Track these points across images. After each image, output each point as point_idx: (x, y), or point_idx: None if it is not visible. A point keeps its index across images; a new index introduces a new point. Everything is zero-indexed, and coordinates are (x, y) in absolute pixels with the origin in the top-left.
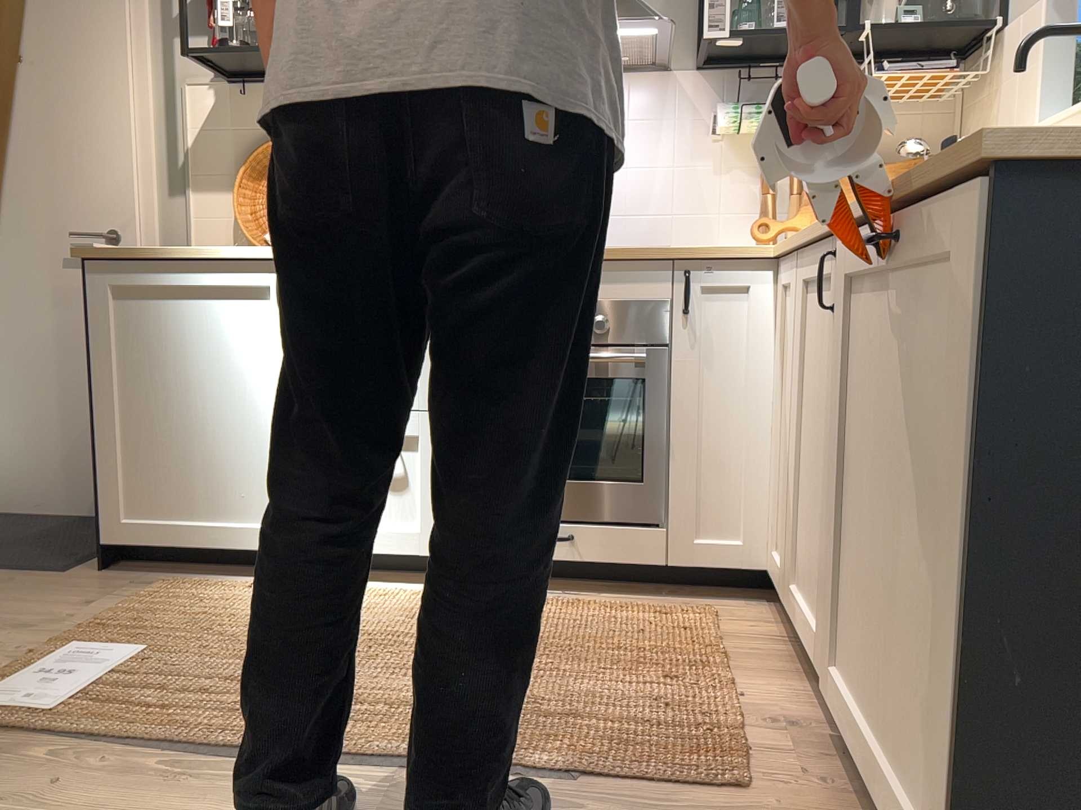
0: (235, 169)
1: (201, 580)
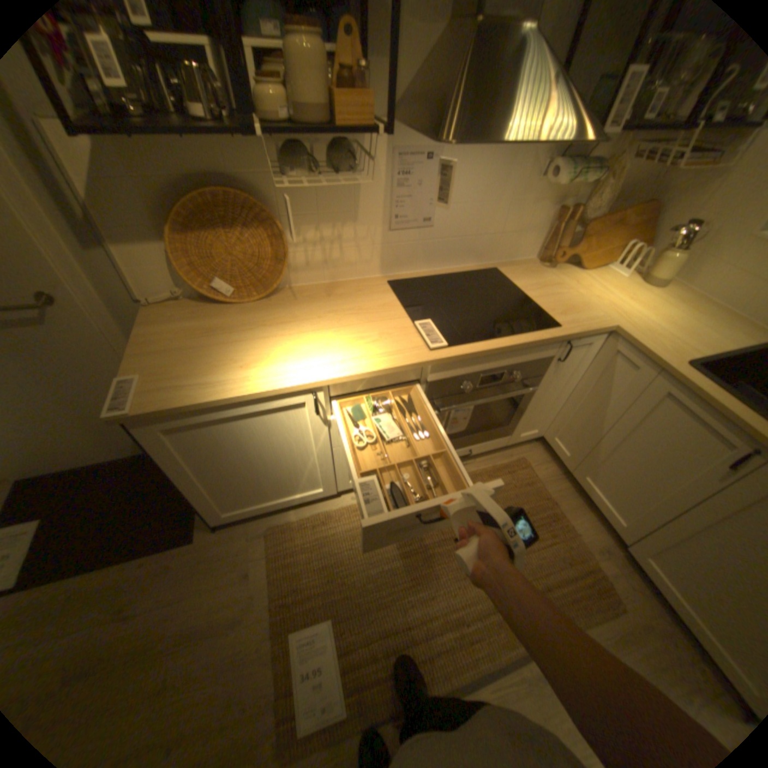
0: (151, 217)
1: (284, 520)
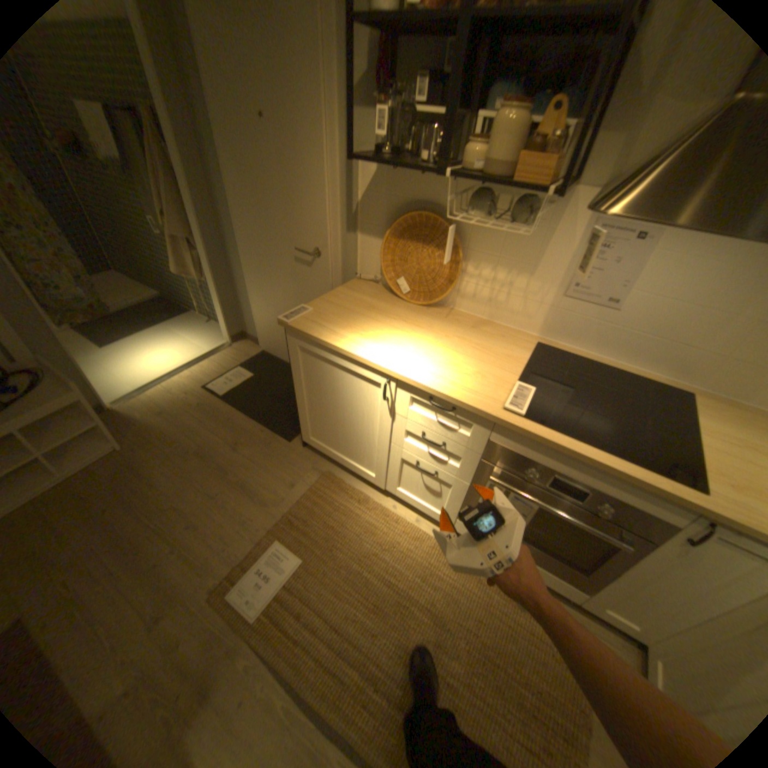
0: (386, 224)
1: (340, 478)
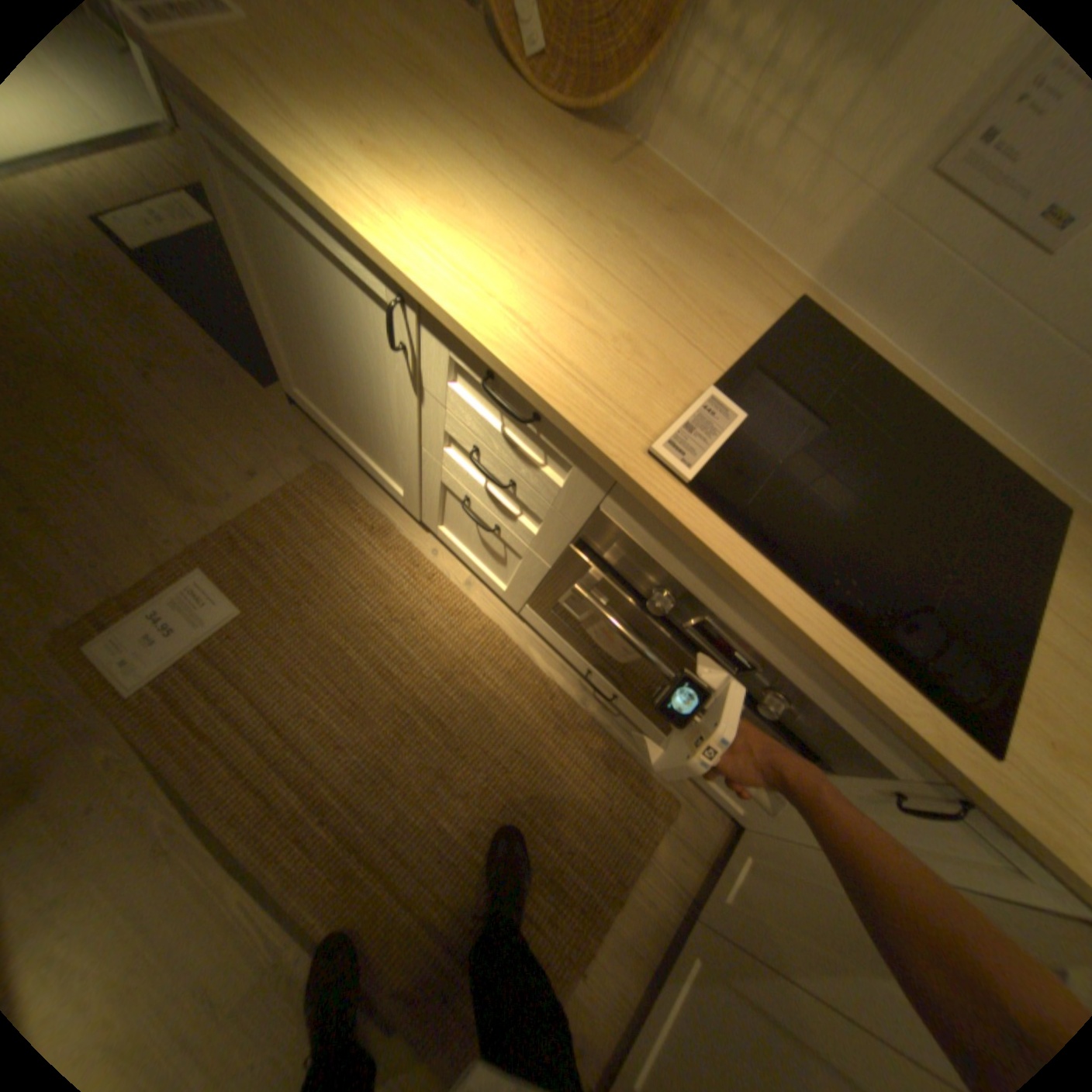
0: None
1: (349, 481)
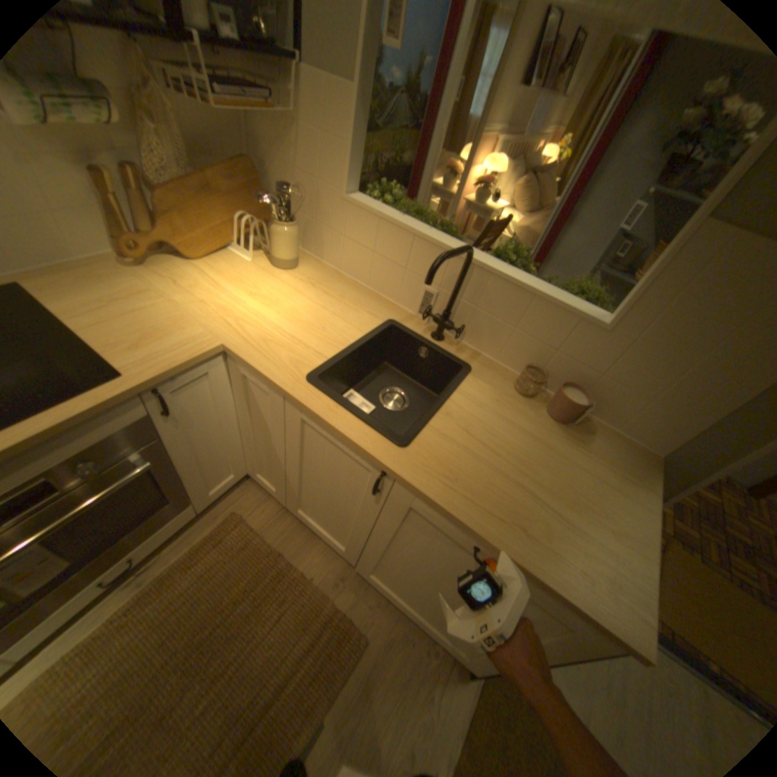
0: None
1: None
